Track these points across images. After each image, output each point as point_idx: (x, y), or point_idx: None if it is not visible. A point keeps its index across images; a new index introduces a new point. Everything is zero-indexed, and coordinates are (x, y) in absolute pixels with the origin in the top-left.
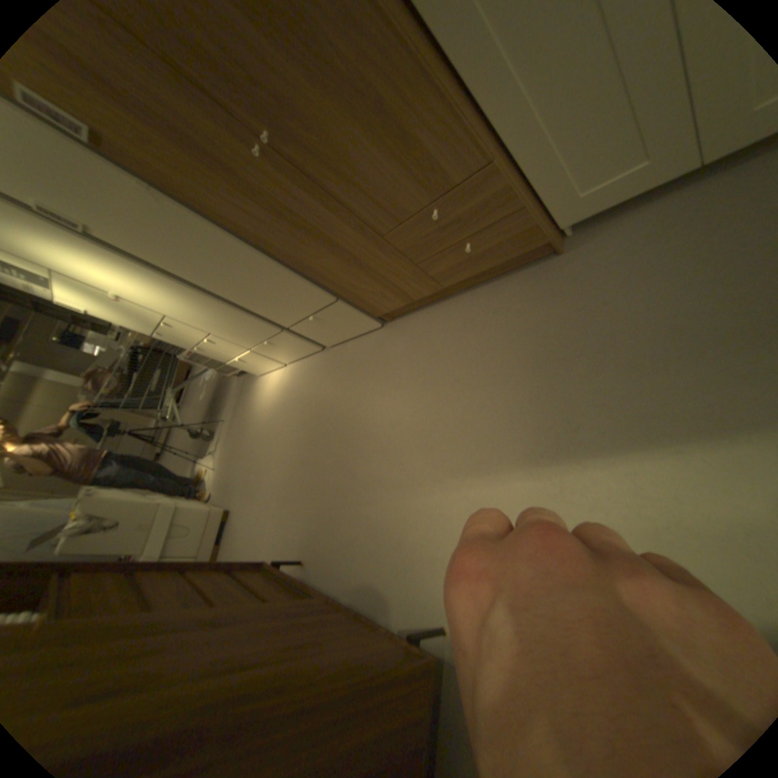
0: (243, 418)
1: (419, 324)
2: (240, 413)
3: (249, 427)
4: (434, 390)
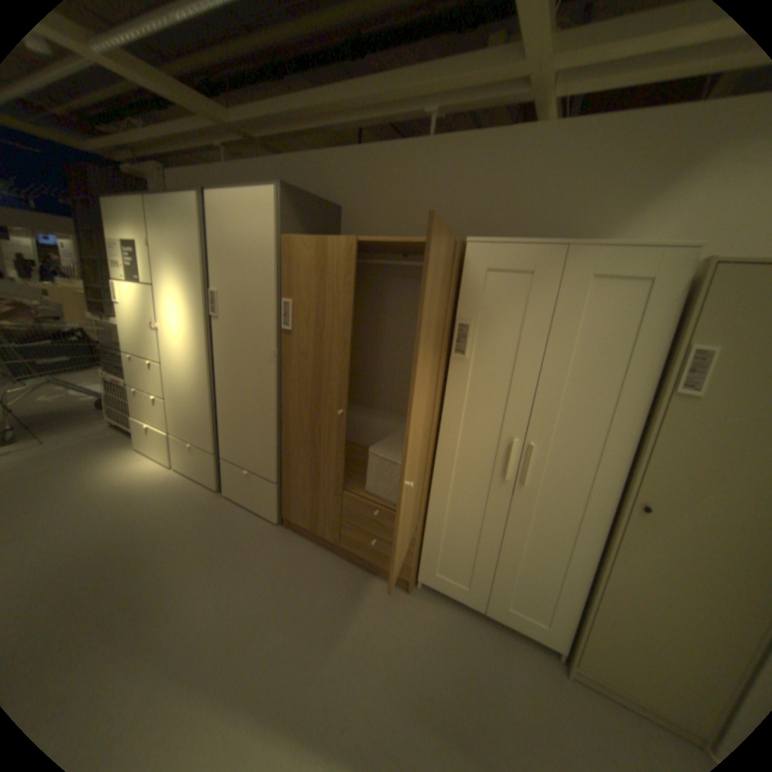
0: (68, 464)
1: (302, 550)
2: (70, 456)
3: (65, 477)
4: (272, 610)
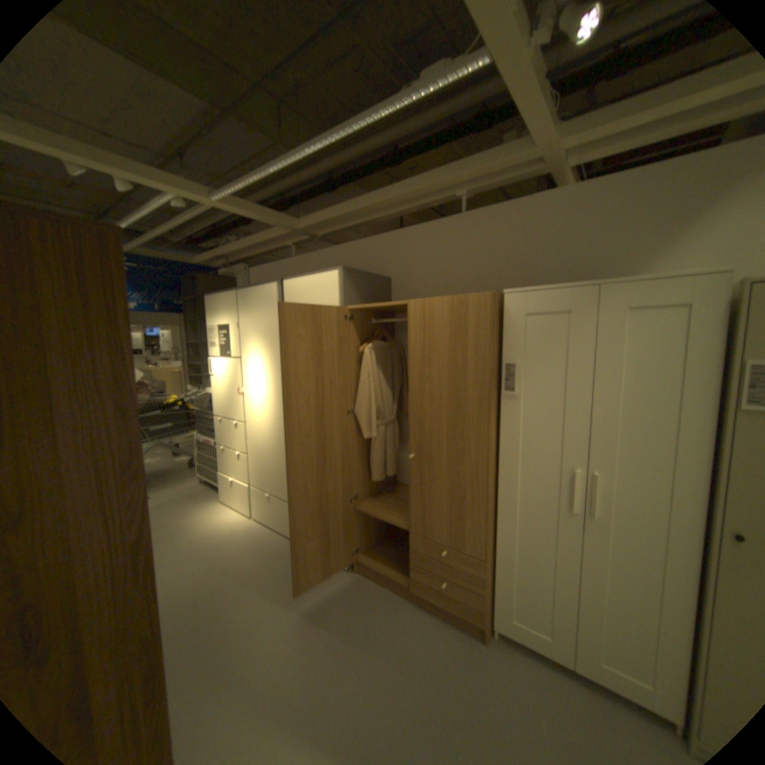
0: (169, 515)
1: (373, 597)
2: (170, 509)
3: (167, 527)
4: (349, 655)
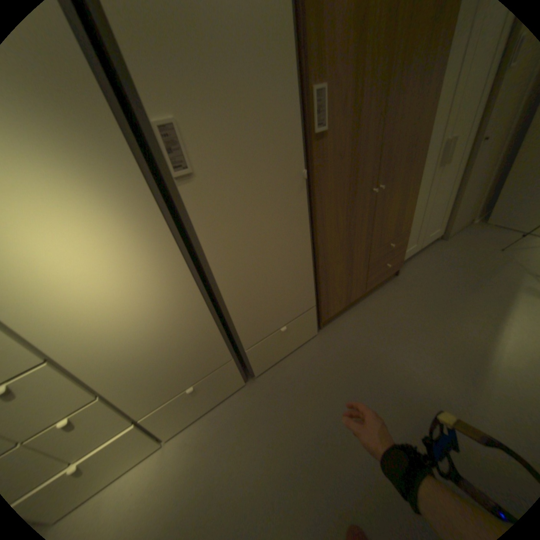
0: None
1: (351, 321)
2: None
3: None
4: (410, 343)
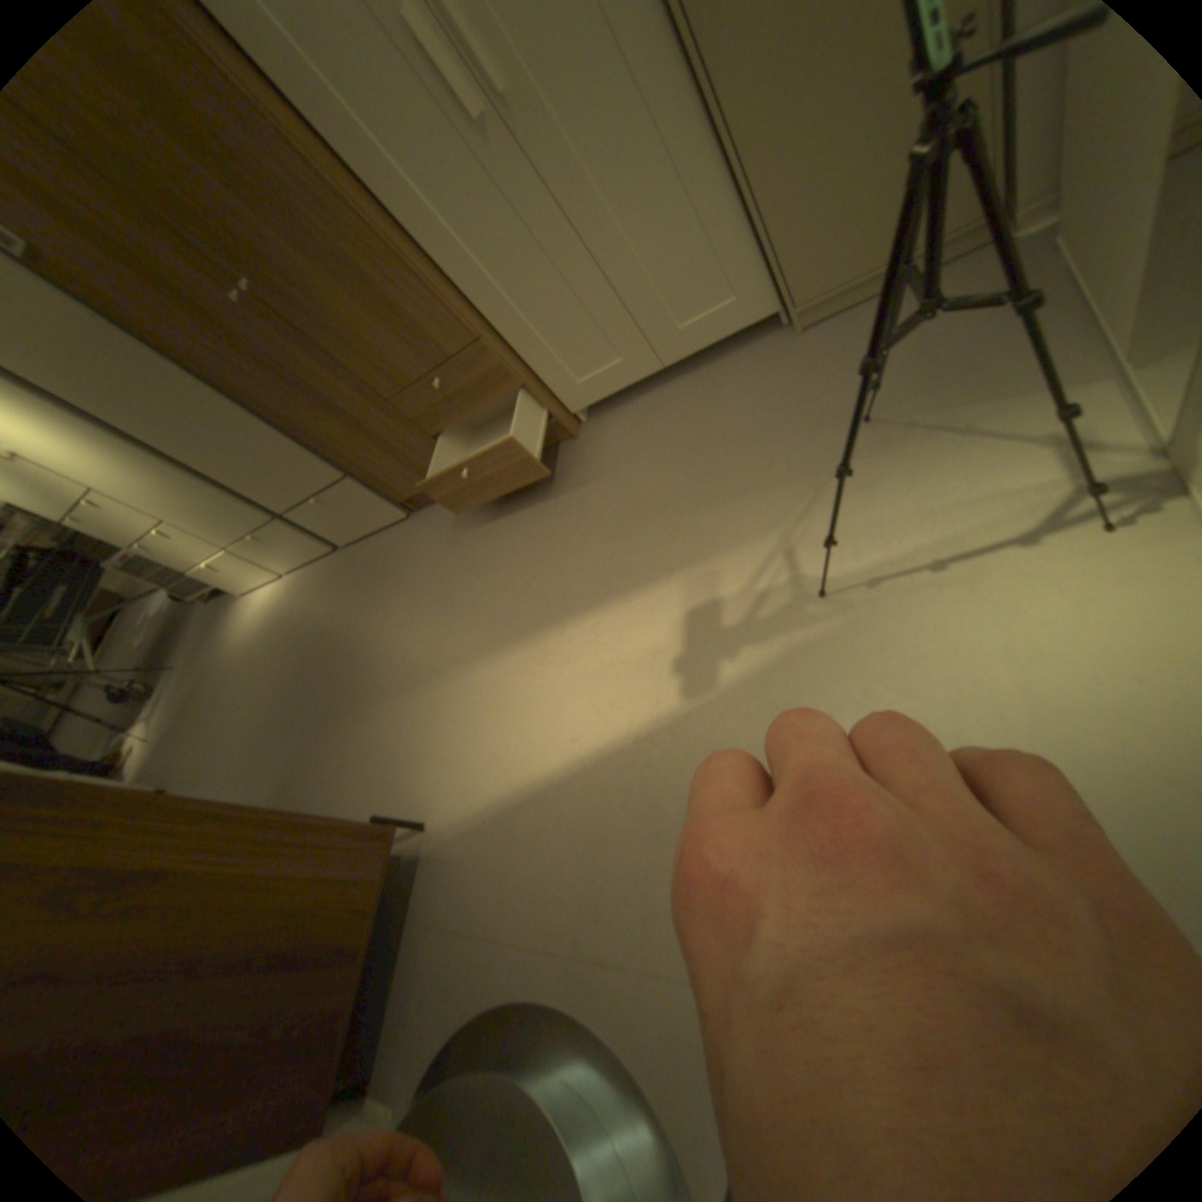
0: (206, 659)
1: (448, 512)
2: (202, 654)
3: (214, 669)
4: (452, 581)
